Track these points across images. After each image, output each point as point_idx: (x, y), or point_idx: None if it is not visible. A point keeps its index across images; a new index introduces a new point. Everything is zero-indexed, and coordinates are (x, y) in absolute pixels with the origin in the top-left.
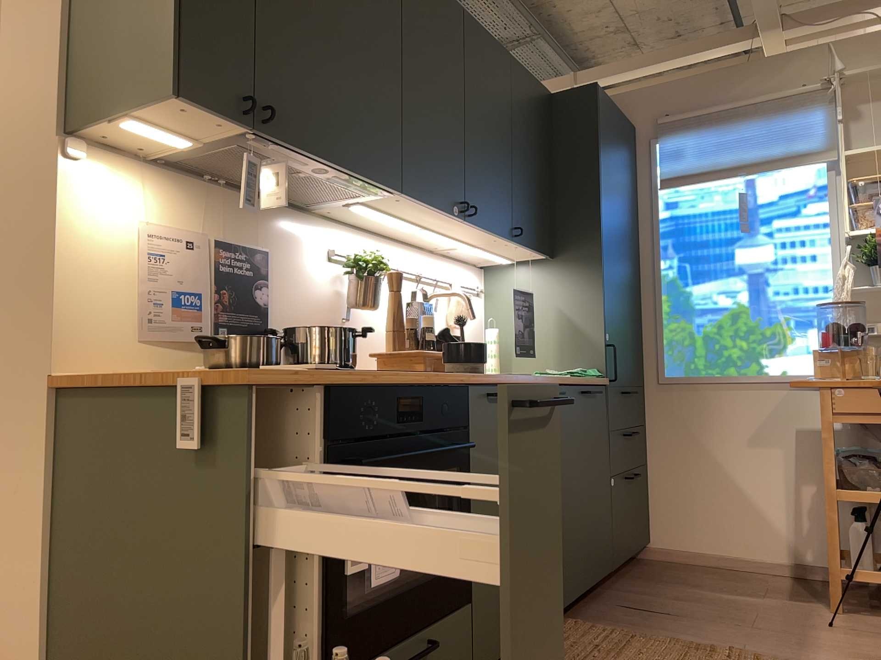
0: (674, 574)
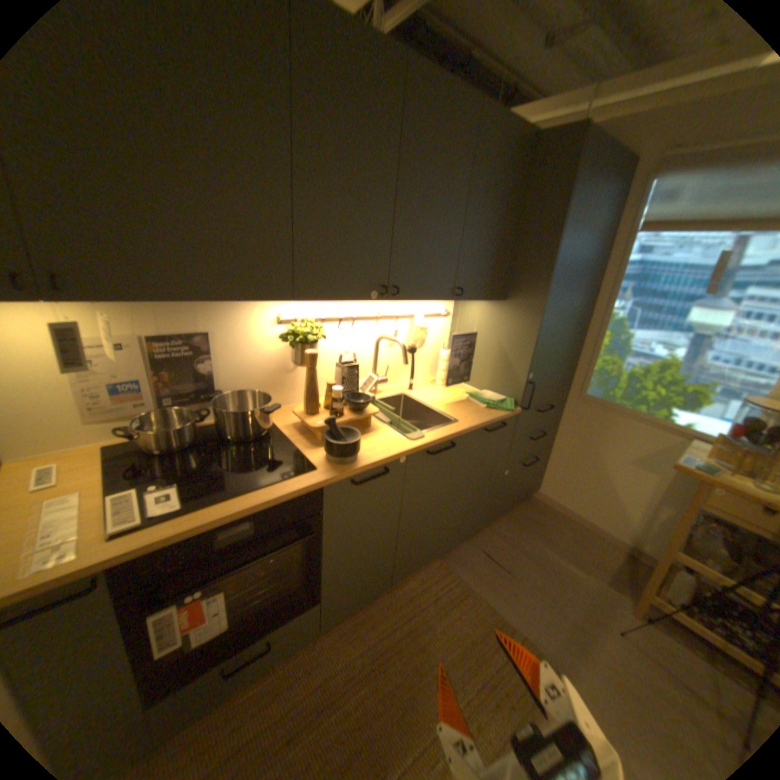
0: (542, 523)
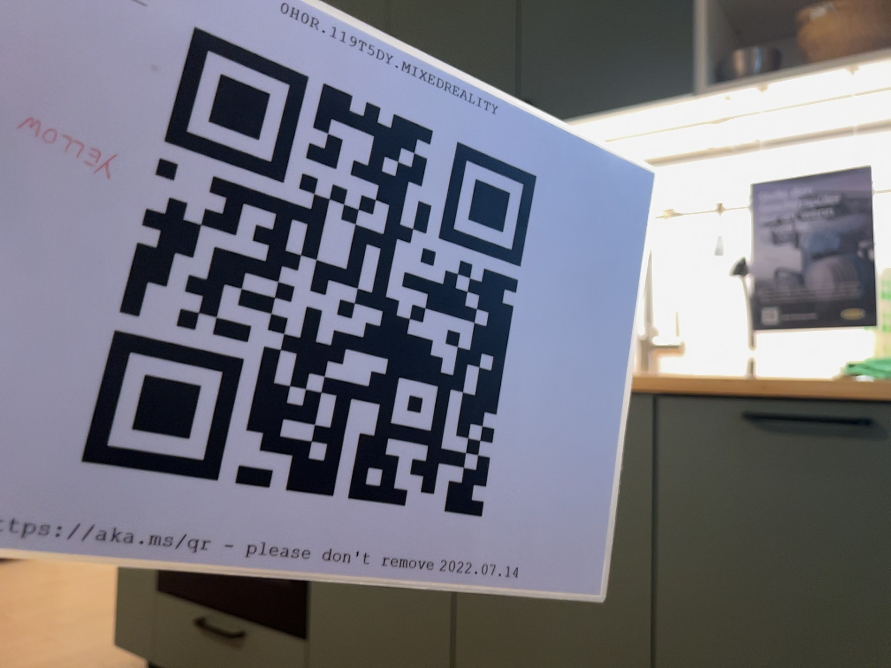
0: None
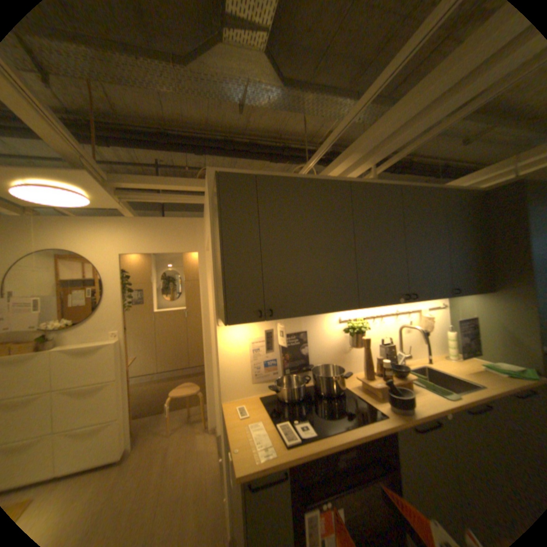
0: None
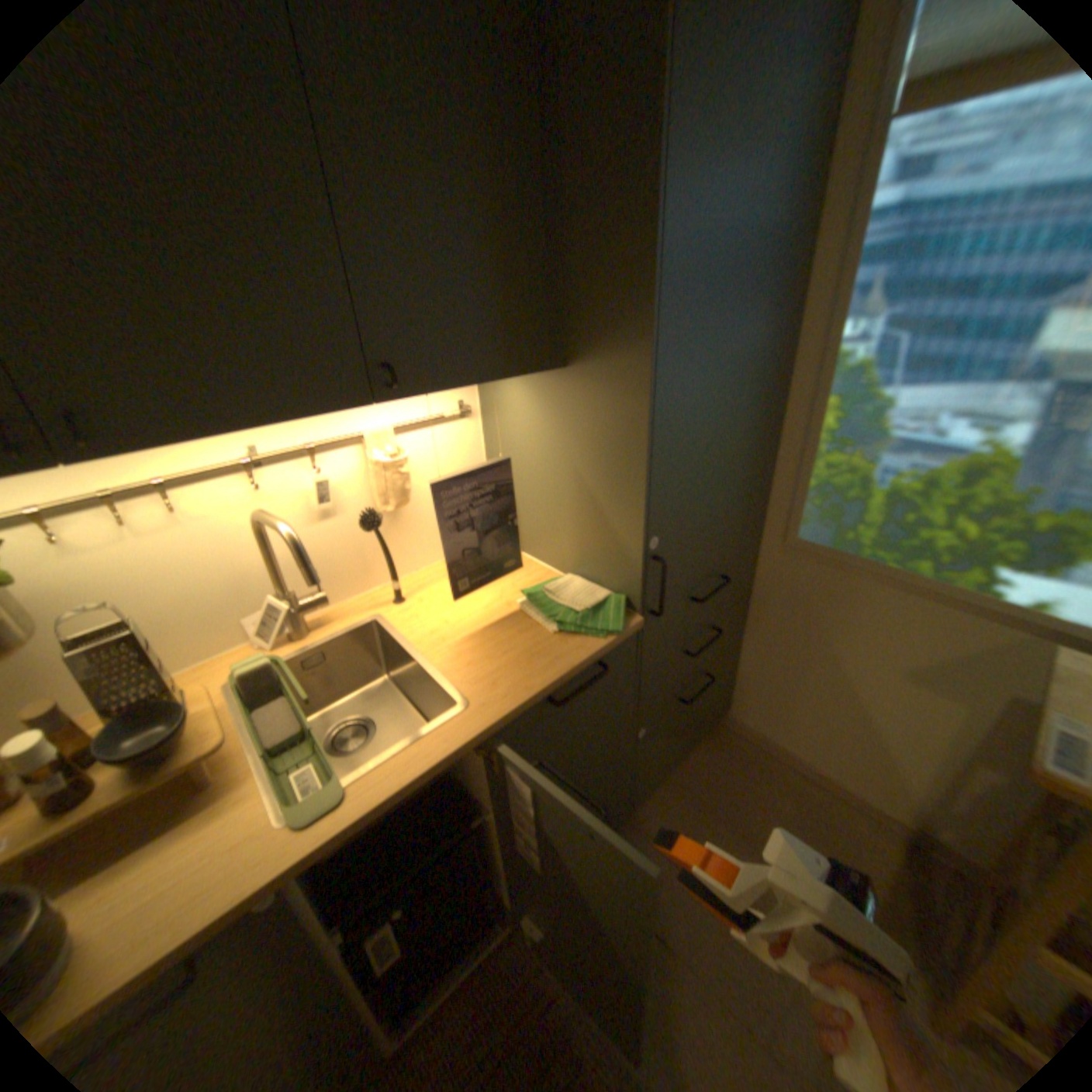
0: (735, 787)
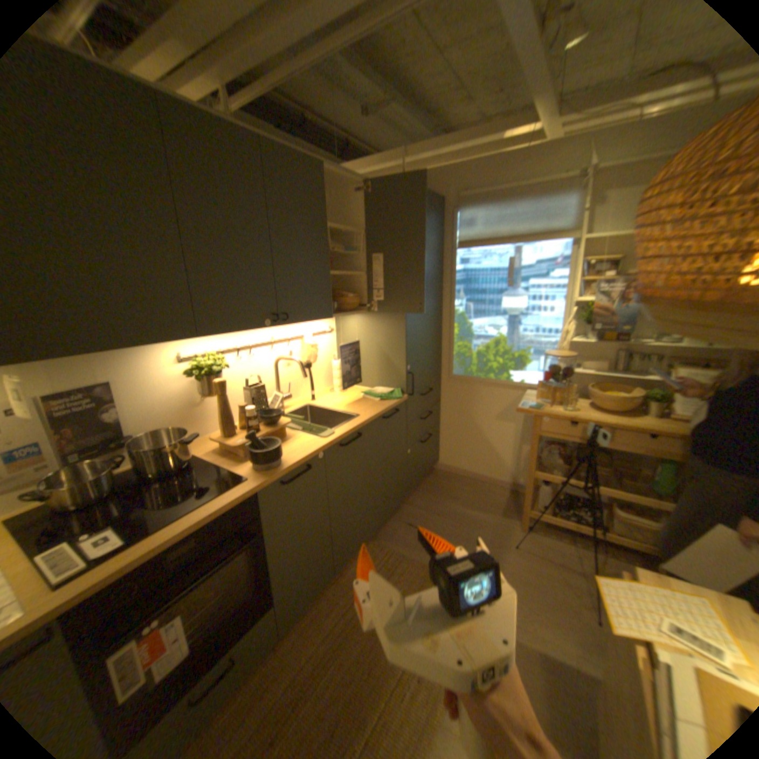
0: (446, 486)
